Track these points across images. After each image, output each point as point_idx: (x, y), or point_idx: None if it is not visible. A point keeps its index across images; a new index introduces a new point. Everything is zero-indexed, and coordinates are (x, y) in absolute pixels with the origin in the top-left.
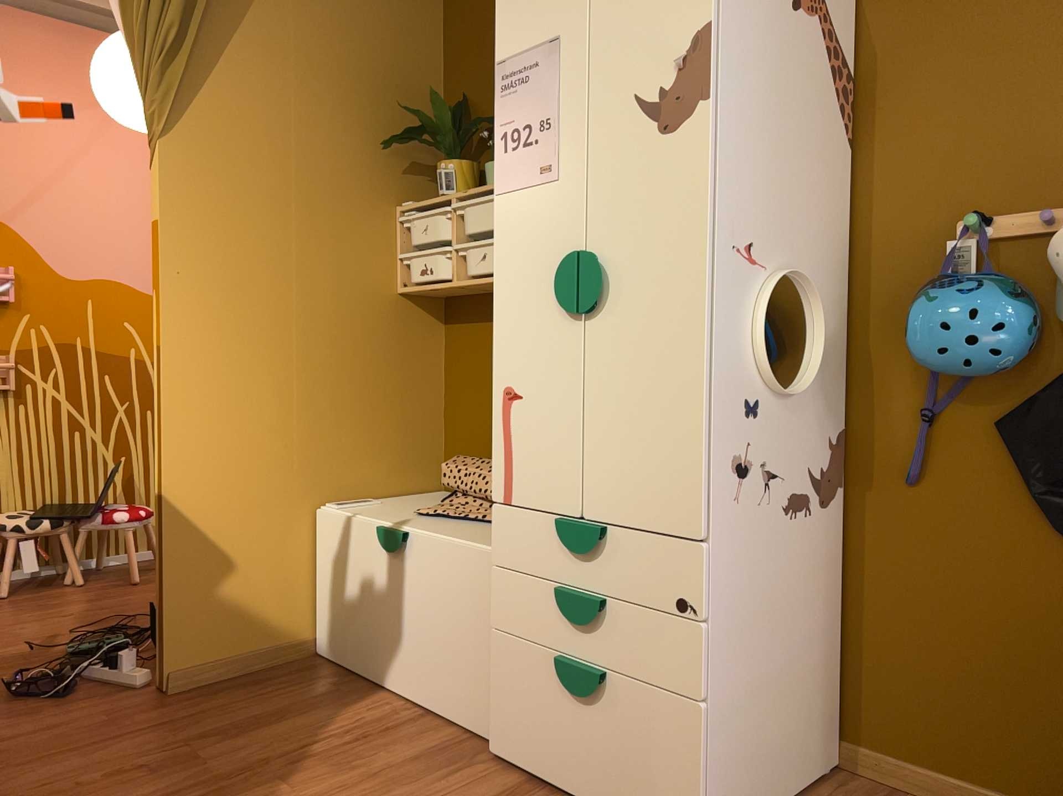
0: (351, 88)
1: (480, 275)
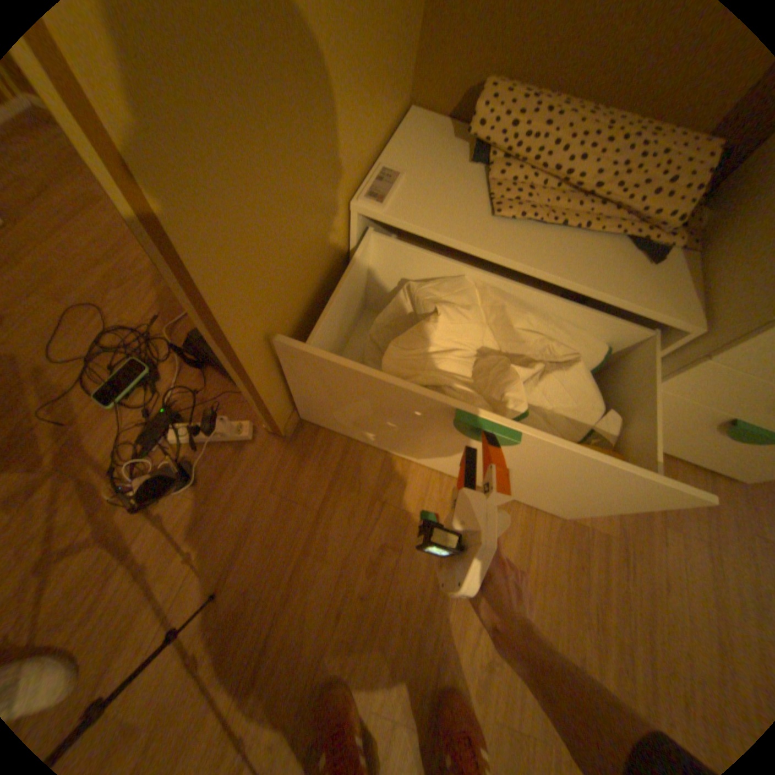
0: None
1: None
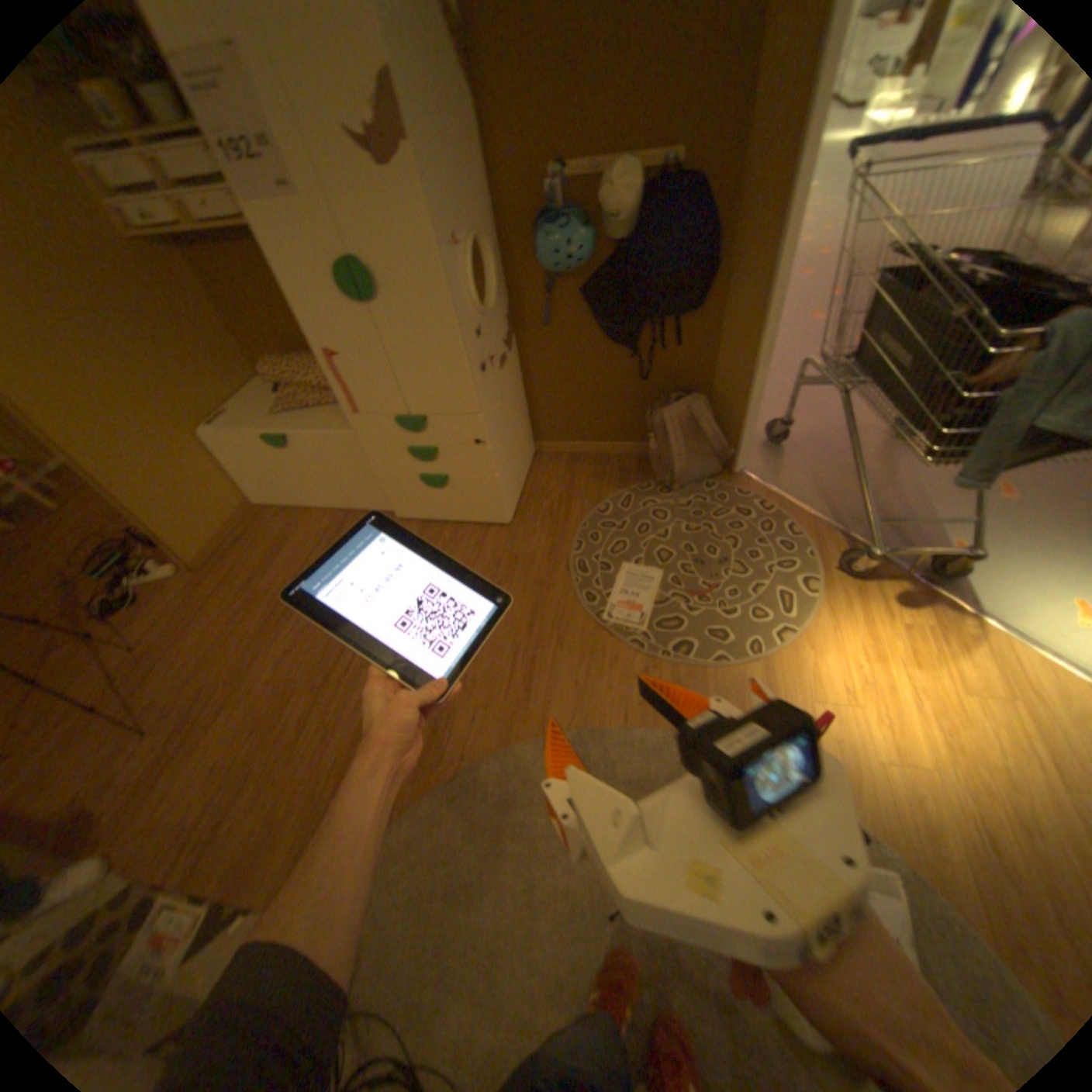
0: None
1: (208, 224)
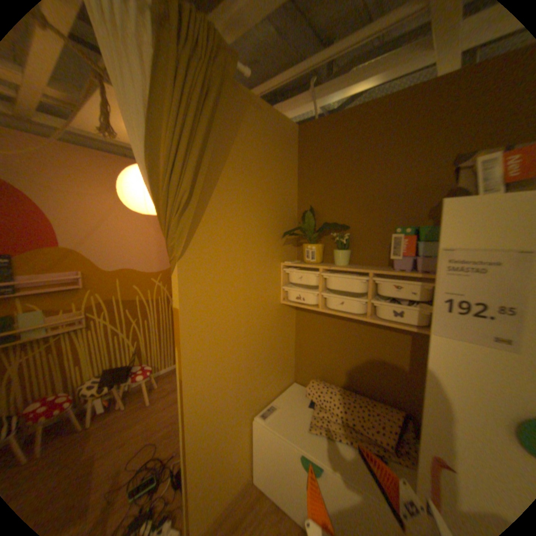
0: (264, 207)
1: (340, 311)
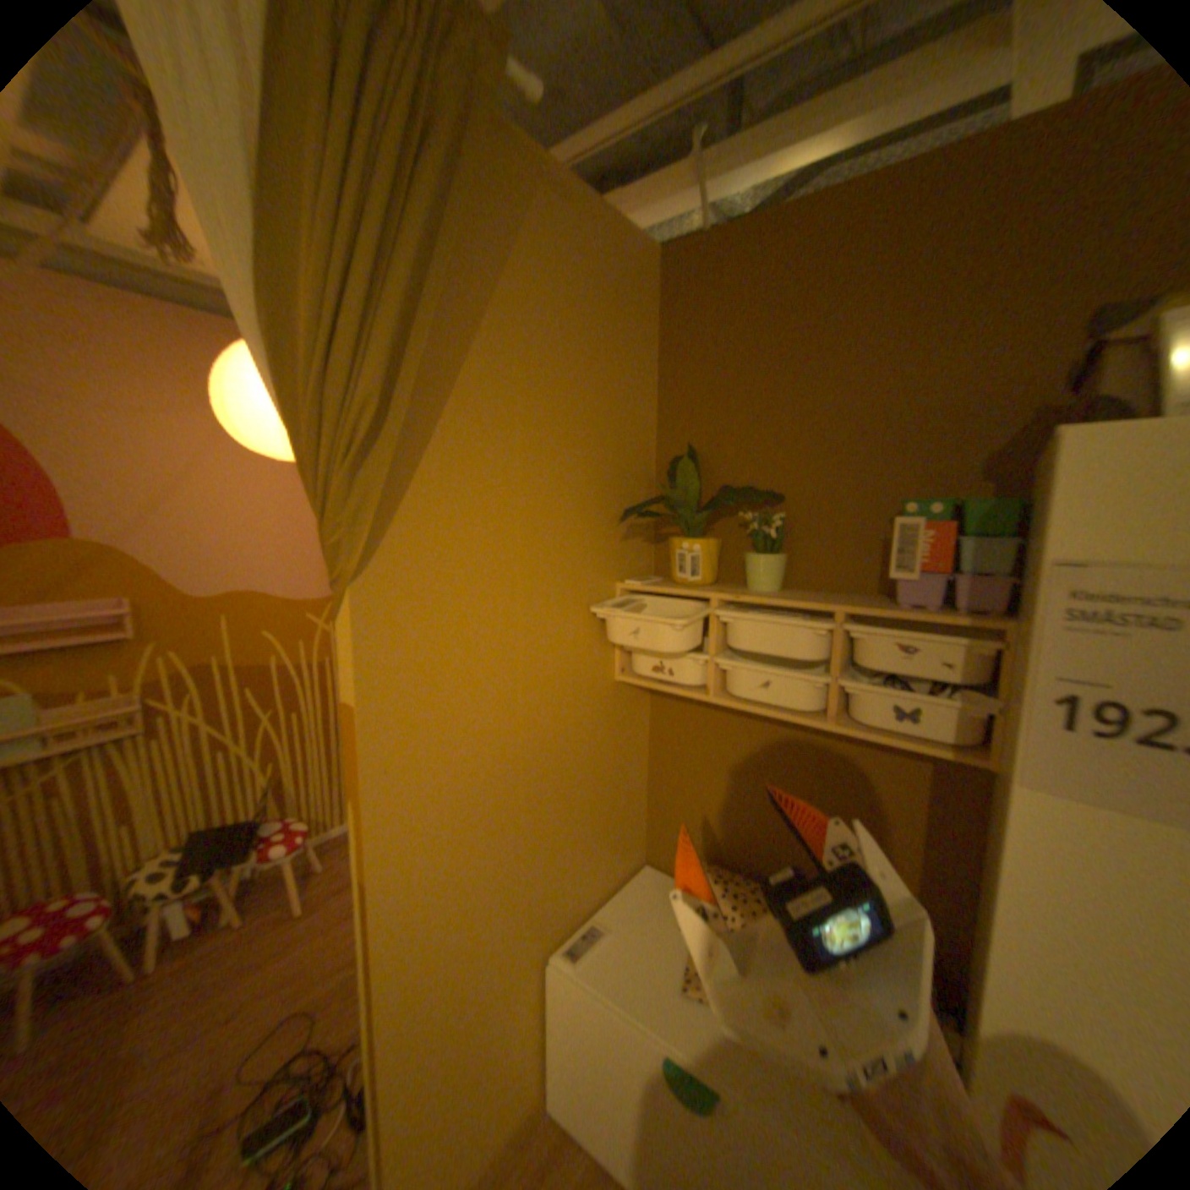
0: (577, 446)
1: (760, 704)
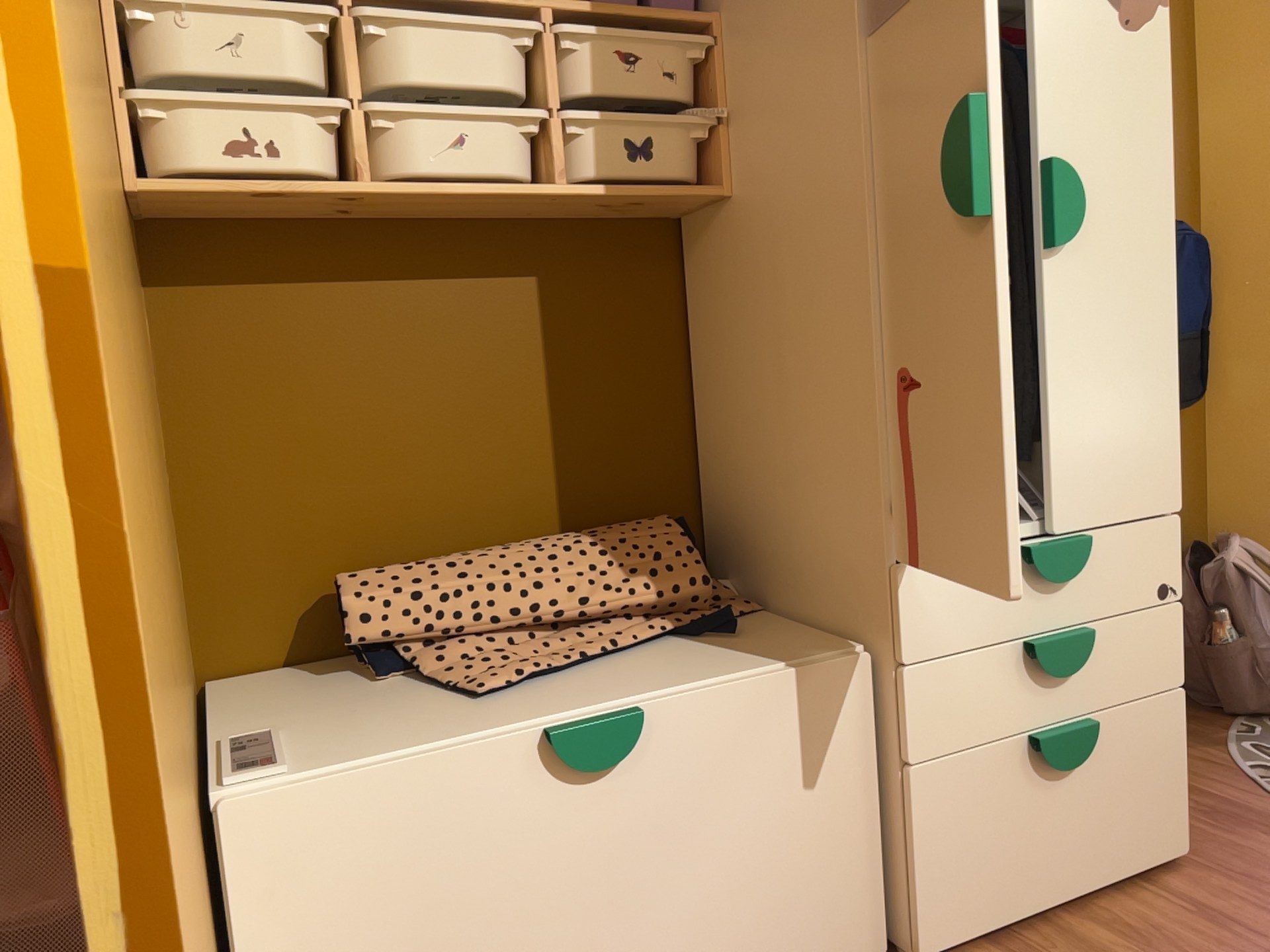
0: None
1: (457, 178)
